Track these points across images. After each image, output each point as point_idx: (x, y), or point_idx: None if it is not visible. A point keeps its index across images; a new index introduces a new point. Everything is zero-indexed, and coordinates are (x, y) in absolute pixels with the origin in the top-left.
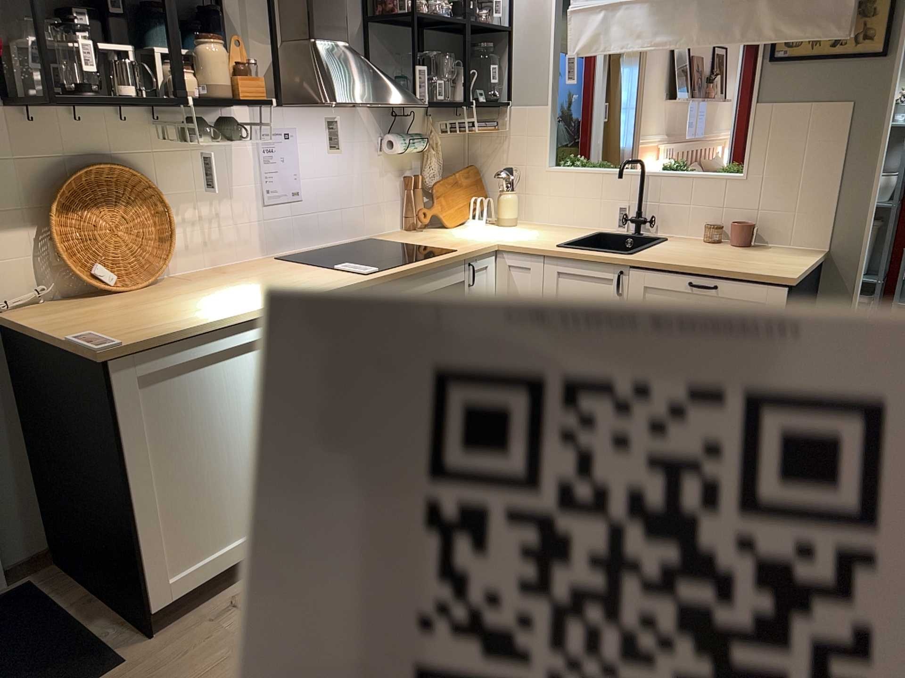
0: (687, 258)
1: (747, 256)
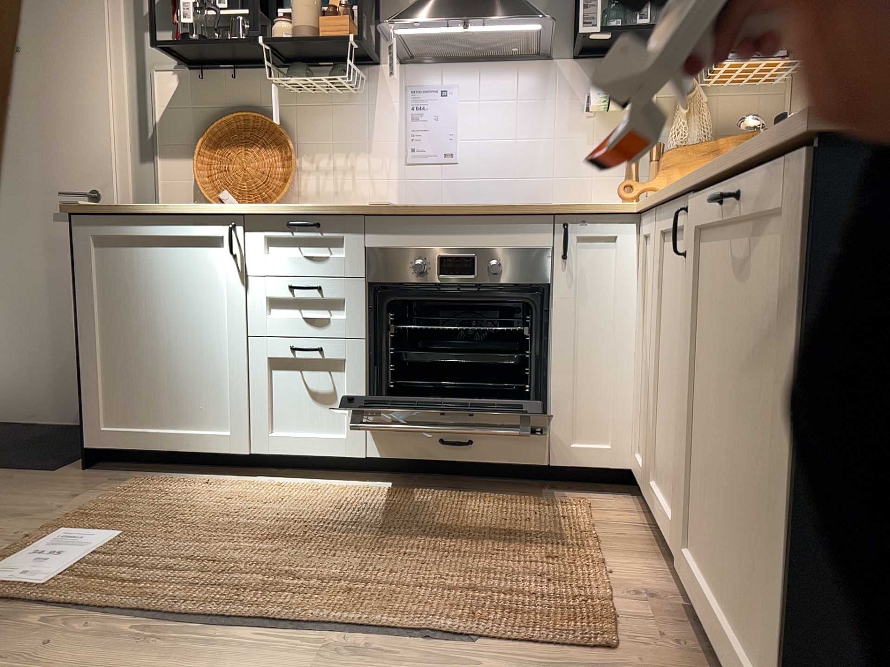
0: None
1: None
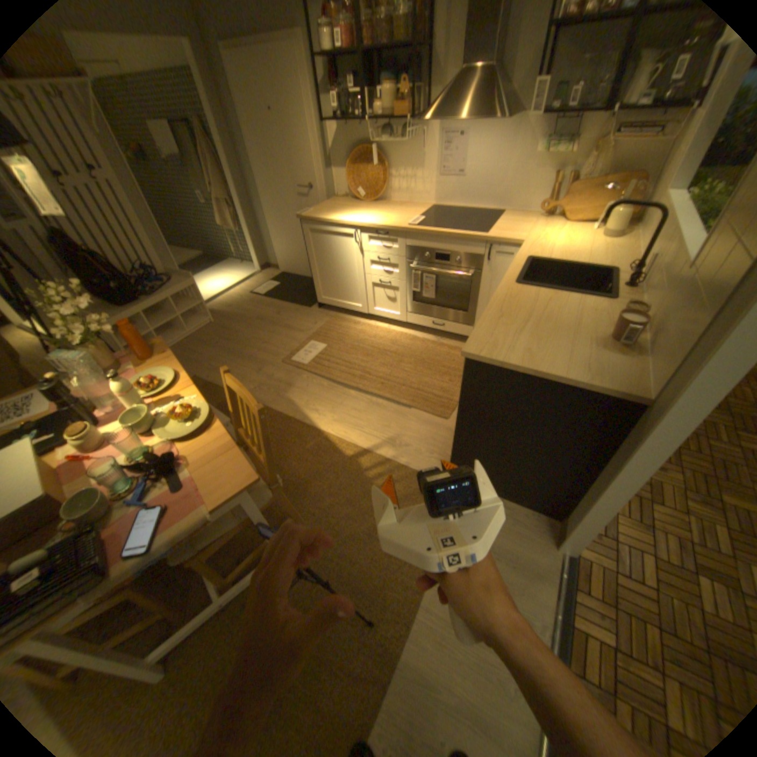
0: (519, 306)
1: (560, 338)
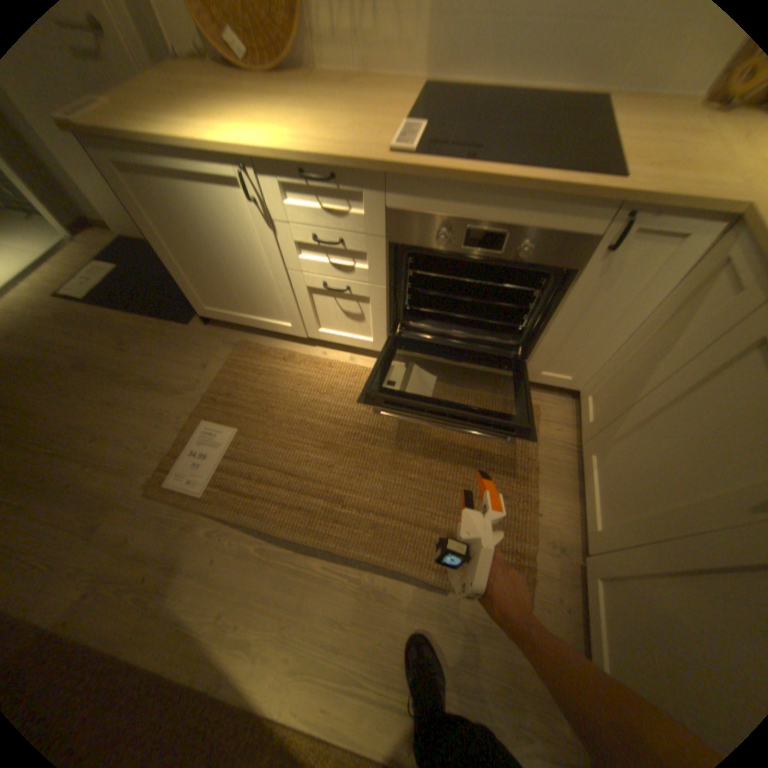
0: None
1: None
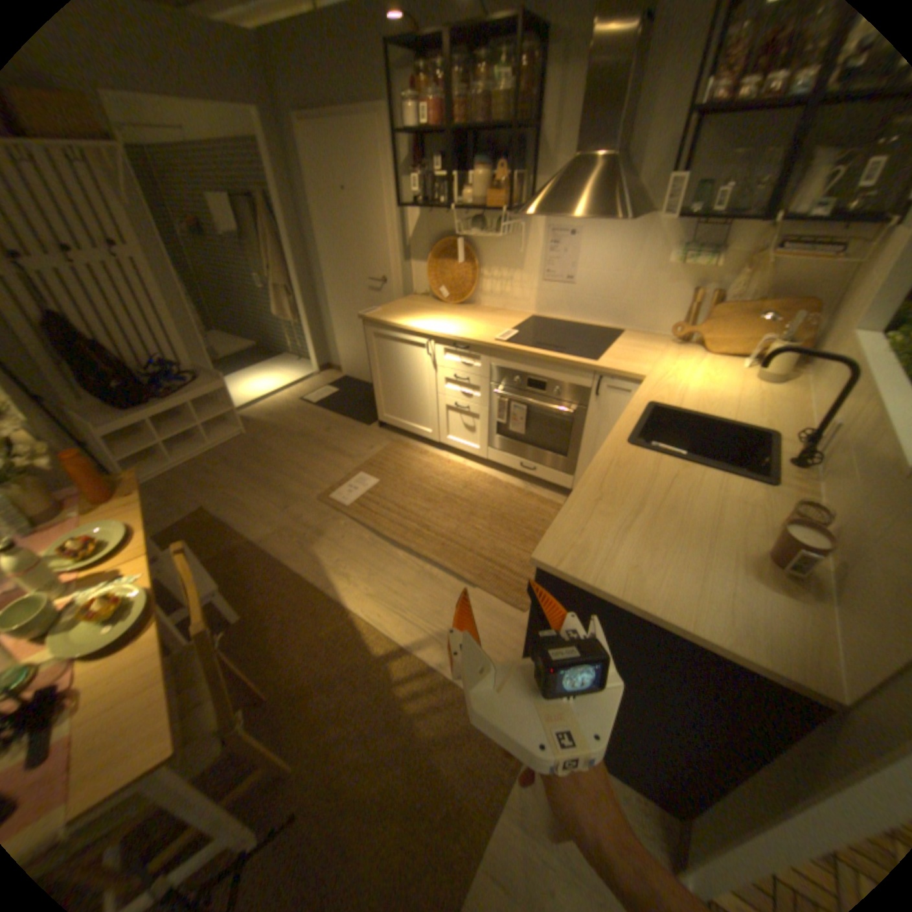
0: (630, 484)
1: (689, 550)
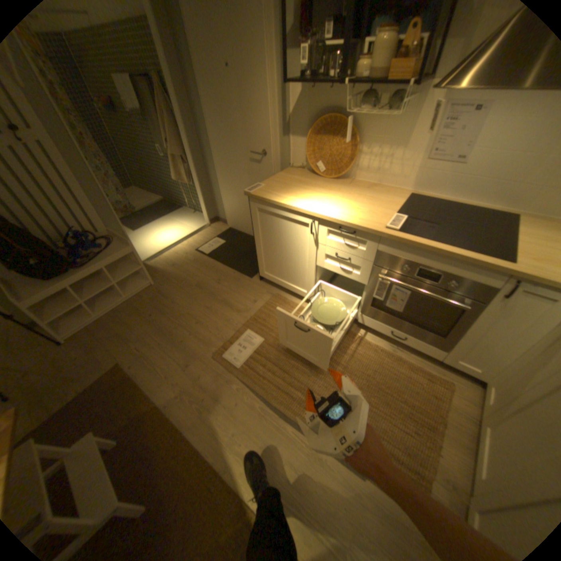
0: None
1: None
